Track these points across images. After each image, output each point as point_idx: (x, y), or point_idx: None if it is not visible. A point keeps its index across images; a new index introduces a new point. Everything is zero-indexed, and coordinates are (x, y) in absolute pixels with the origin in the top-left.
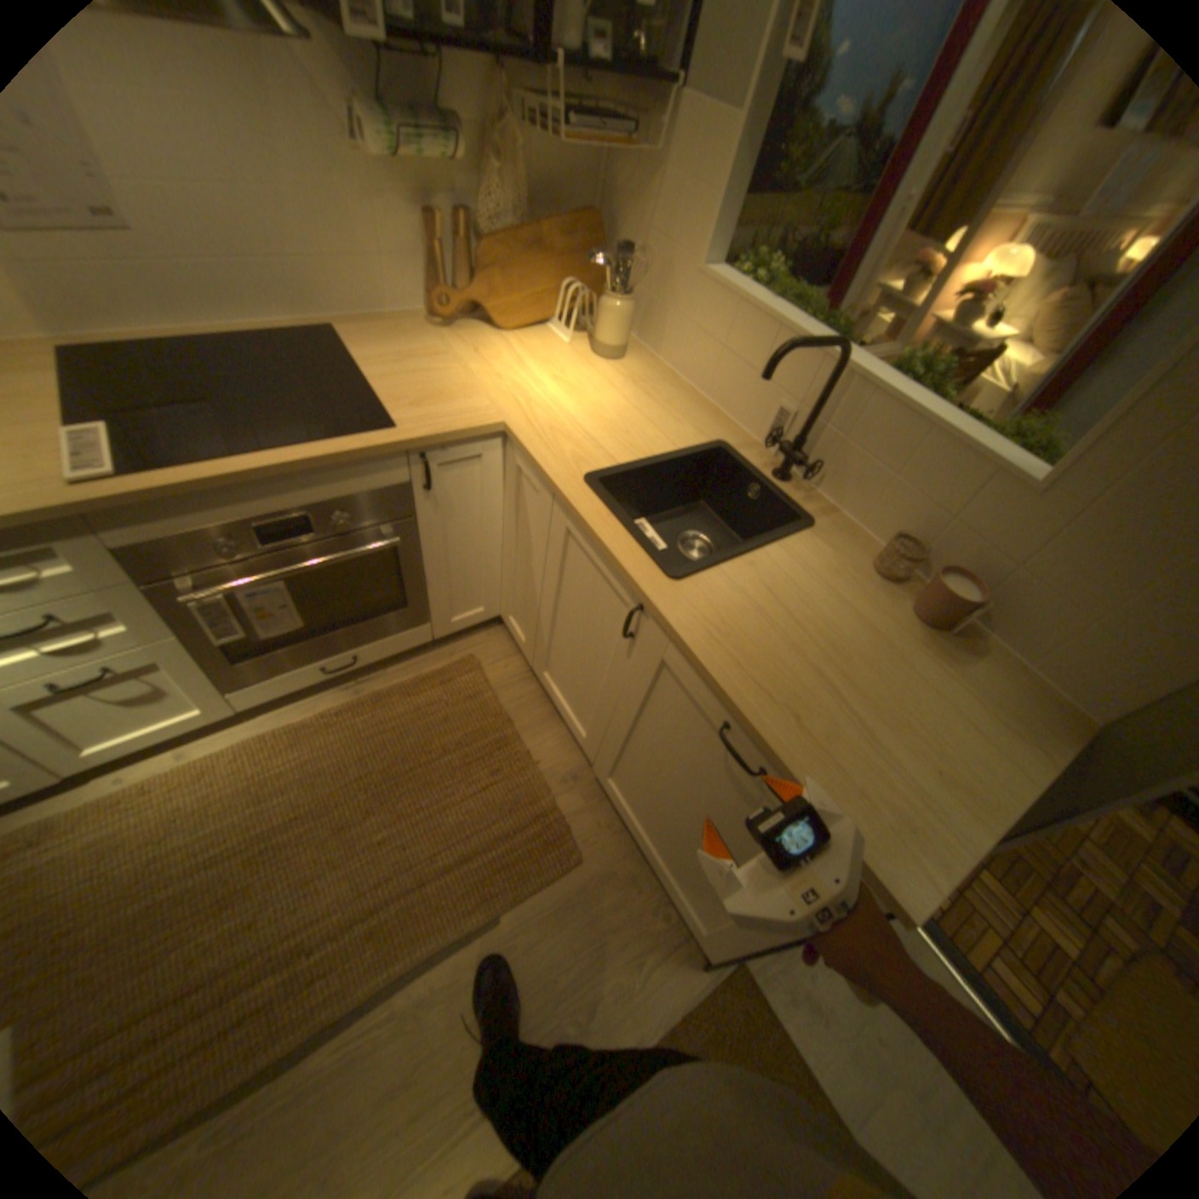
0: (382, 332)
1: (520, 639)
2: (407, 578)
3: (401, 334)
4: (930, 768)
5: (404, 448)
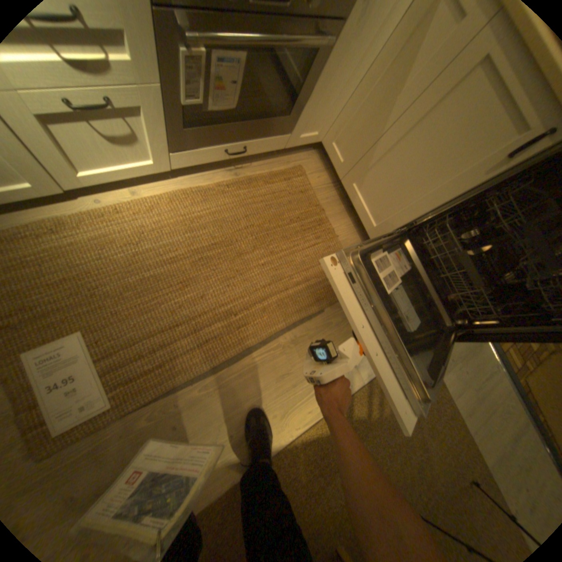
0: None
1: (336, 160)
2: (303, 88)
3: None
4: None
5: None
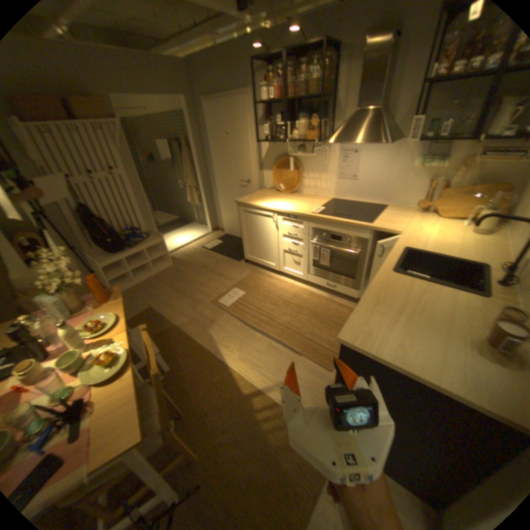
0: (398, 209)
1: None
2: (357, 270)
3: (403, 211)
4: (401, 343)
5: (368, 227)
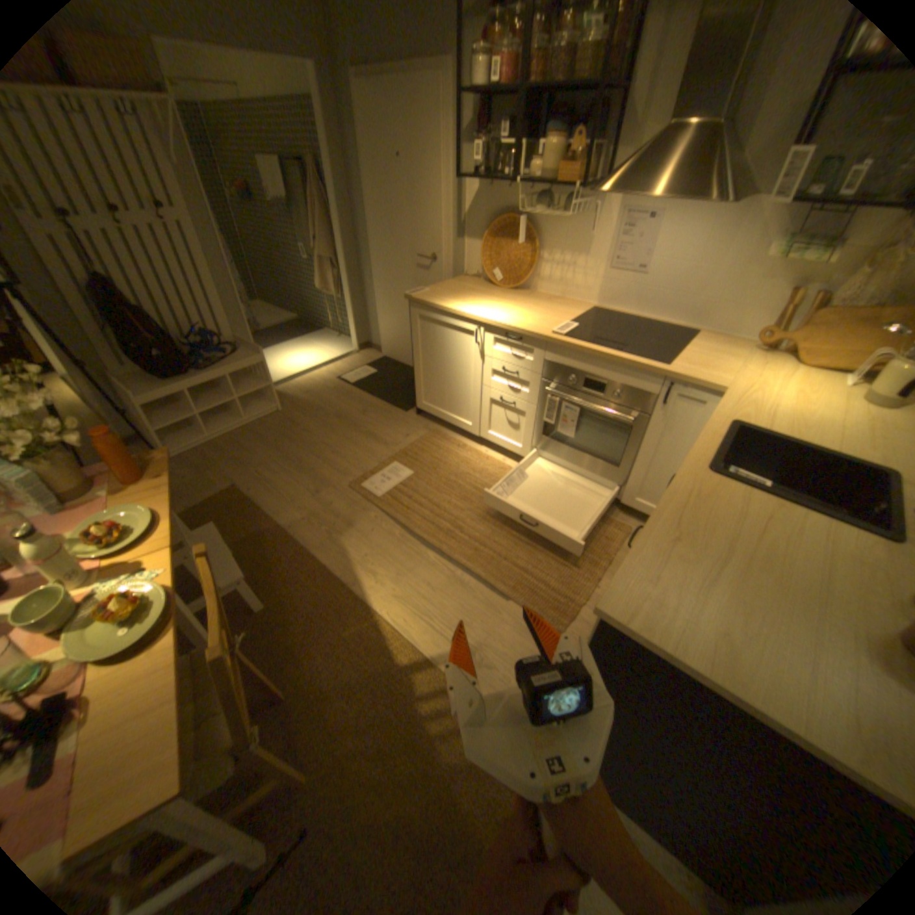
0: (721, 341)
1: None
2: (627, 450)
3: (731, 345)
4: (728, 630)
5: (662, 373)
